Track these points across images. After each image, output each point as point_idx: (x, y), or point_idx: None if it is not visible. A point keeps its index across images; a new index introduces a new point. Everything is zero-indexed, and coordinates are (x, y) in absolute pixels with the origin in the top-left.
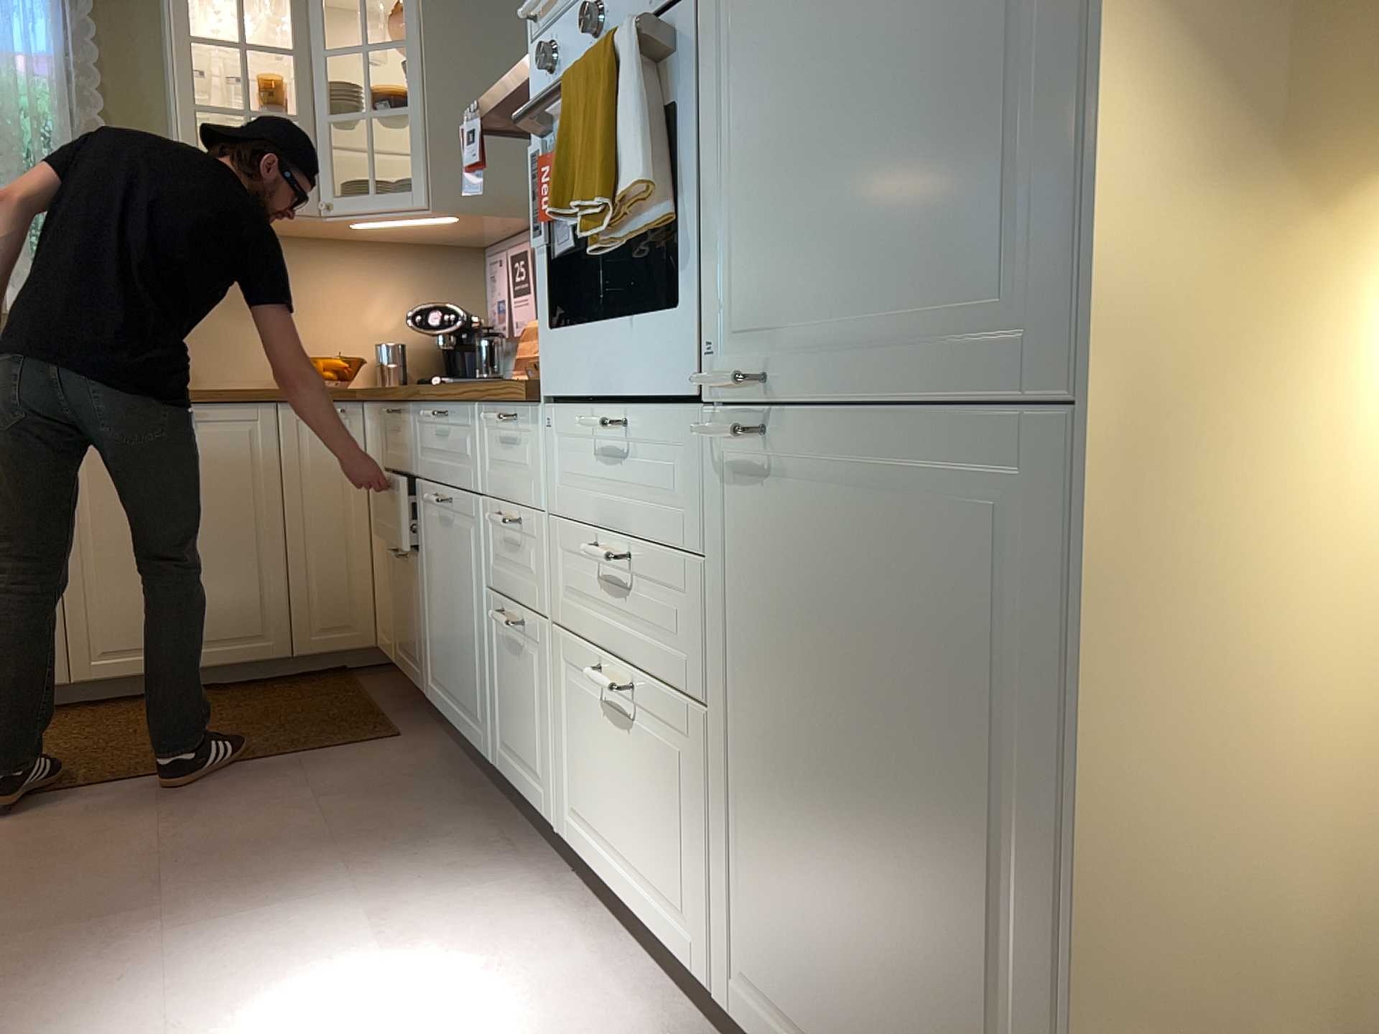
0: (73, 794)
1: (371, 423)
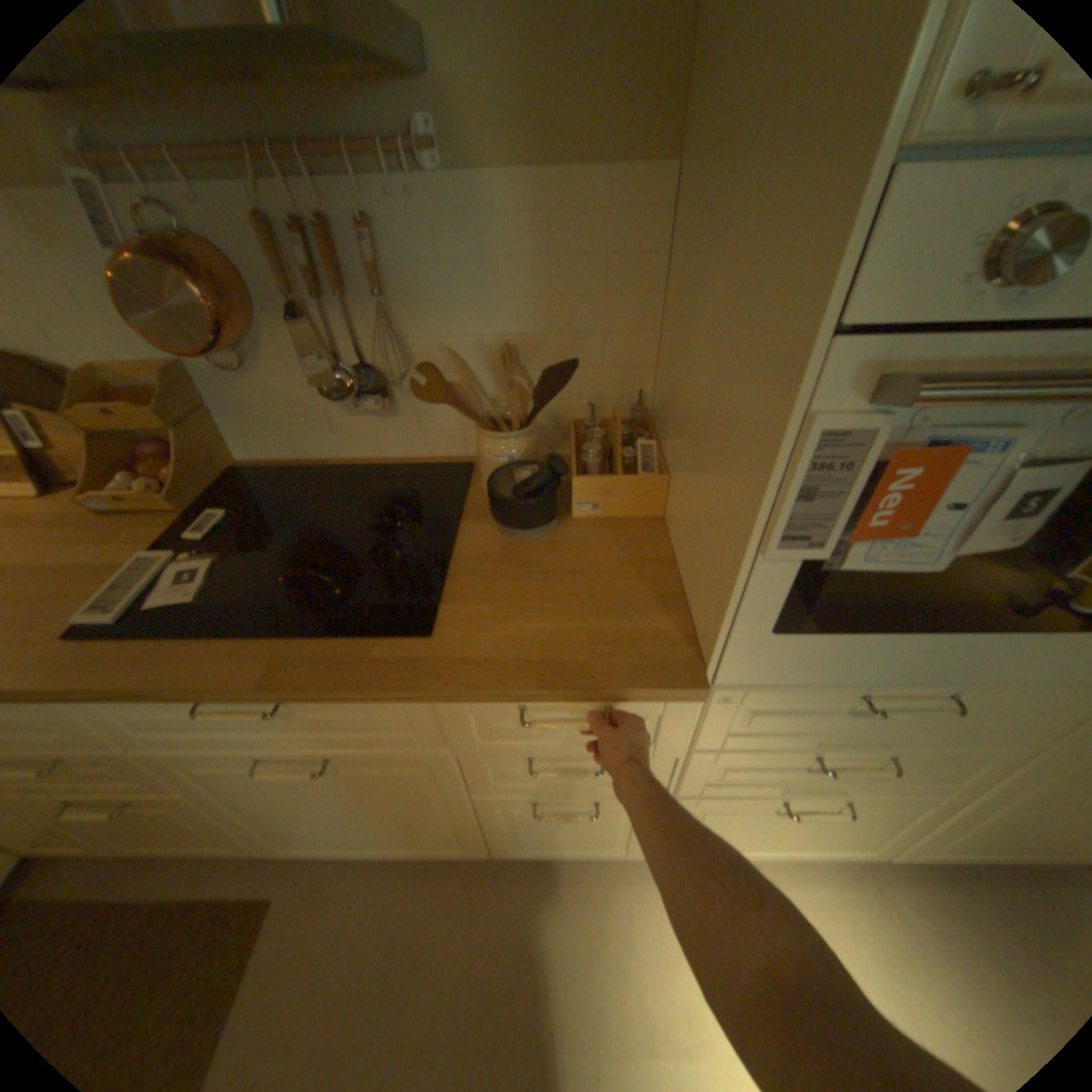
0: None
1: None
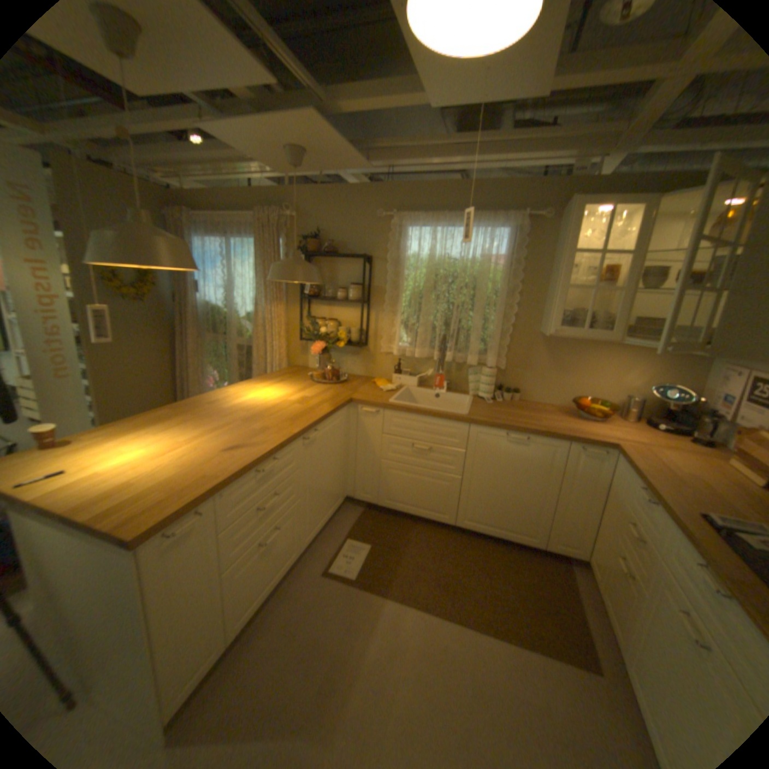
0: (443, 623)
1: (625, 471)
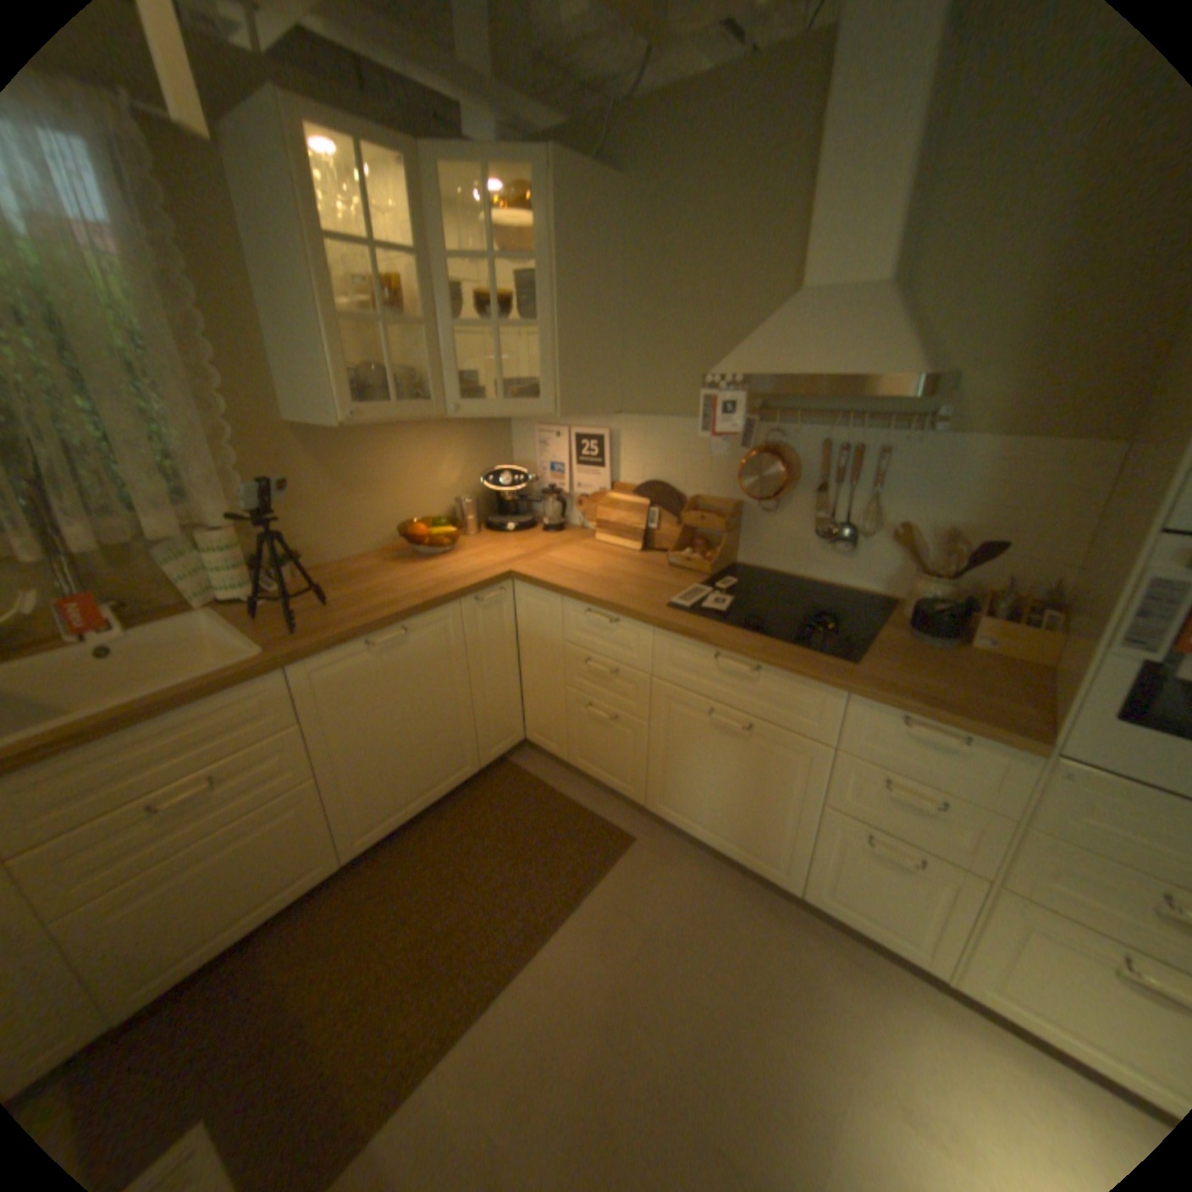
0: (485, 1020)
1: (535, 601)
